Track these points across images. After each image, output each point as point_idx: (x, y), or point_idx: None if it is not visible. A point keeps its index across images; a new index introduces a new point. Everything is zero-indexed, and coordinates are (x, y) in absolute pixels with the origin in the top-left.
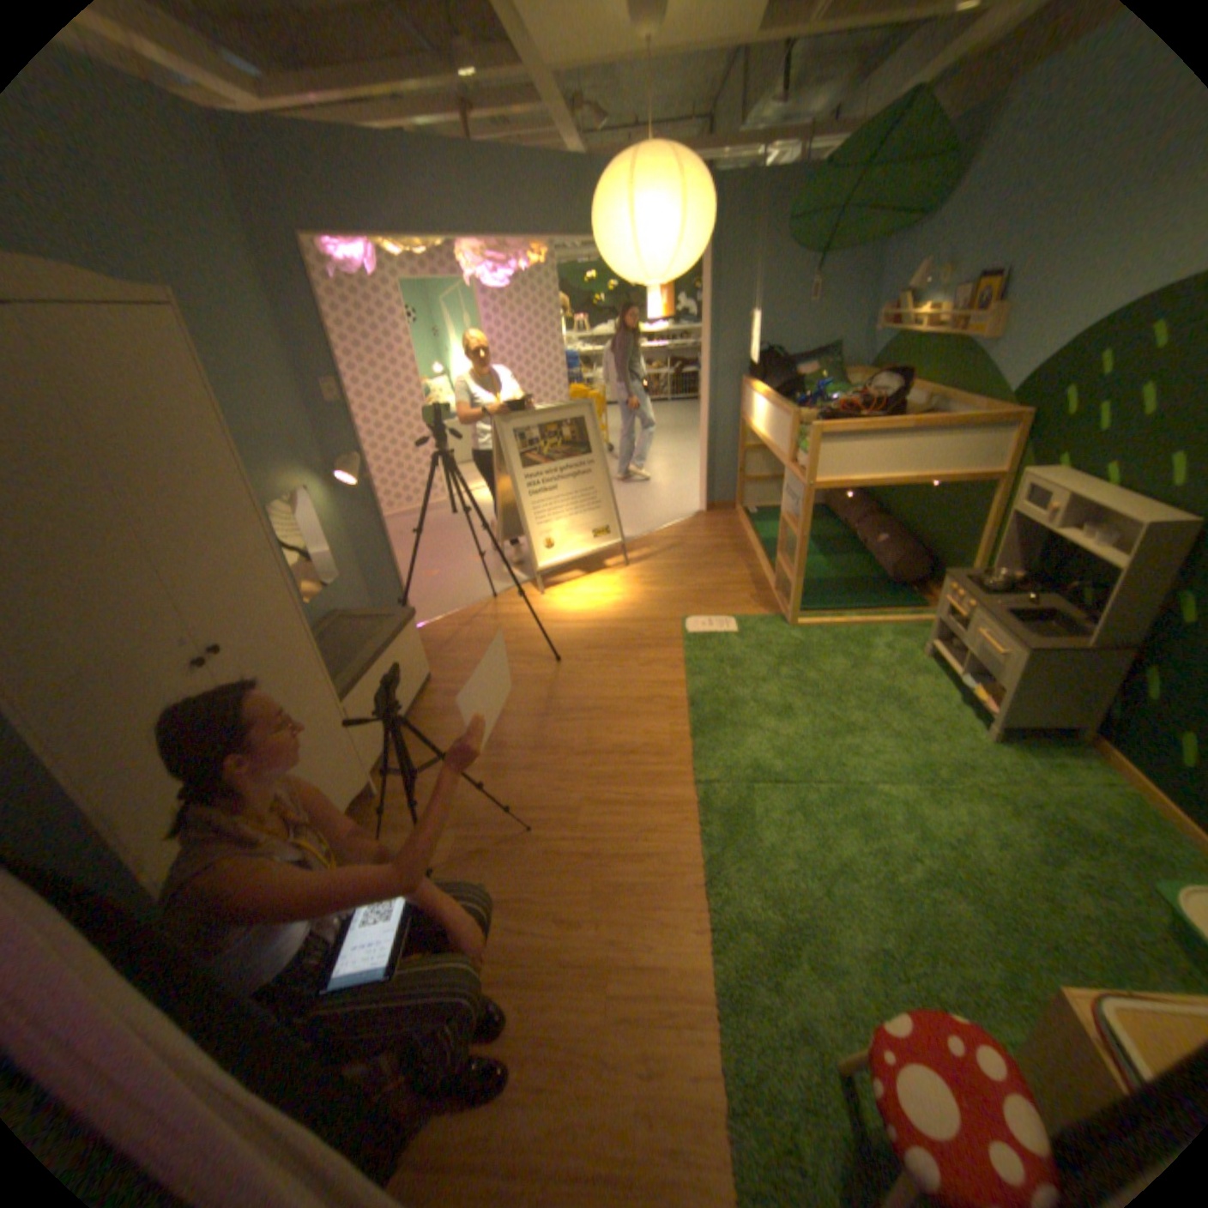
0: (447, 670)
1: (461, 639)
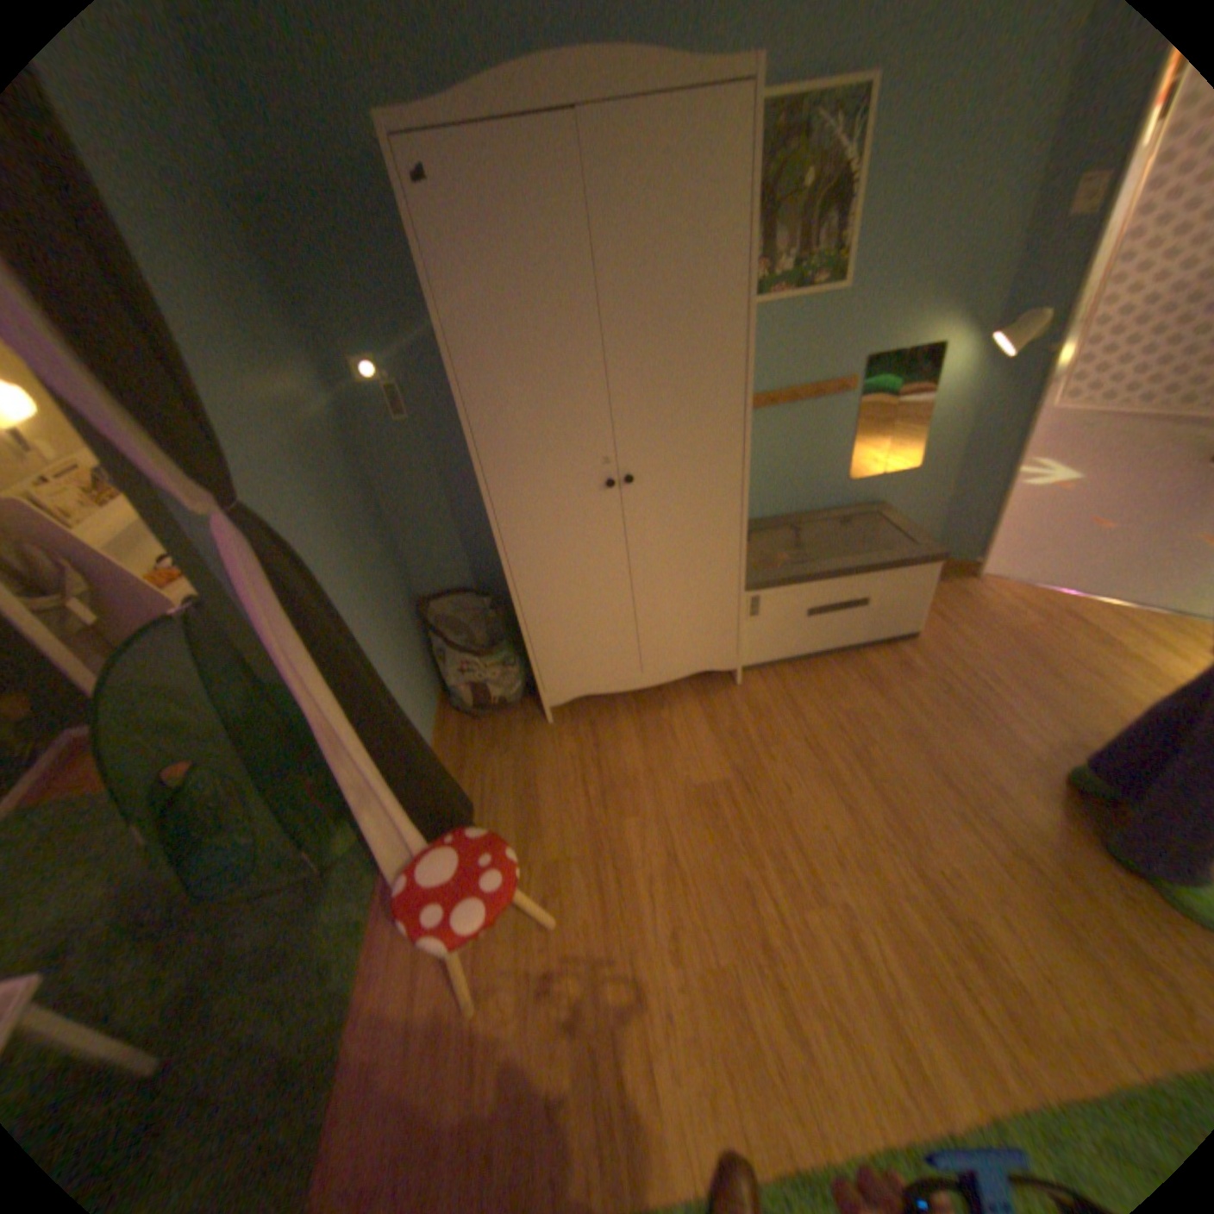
0: (944, 645)
1: (1013, 627)
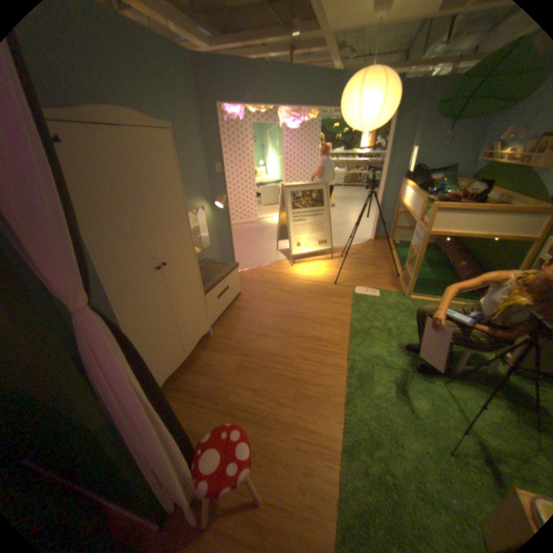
0: (247, 291)
1: (254, 279)
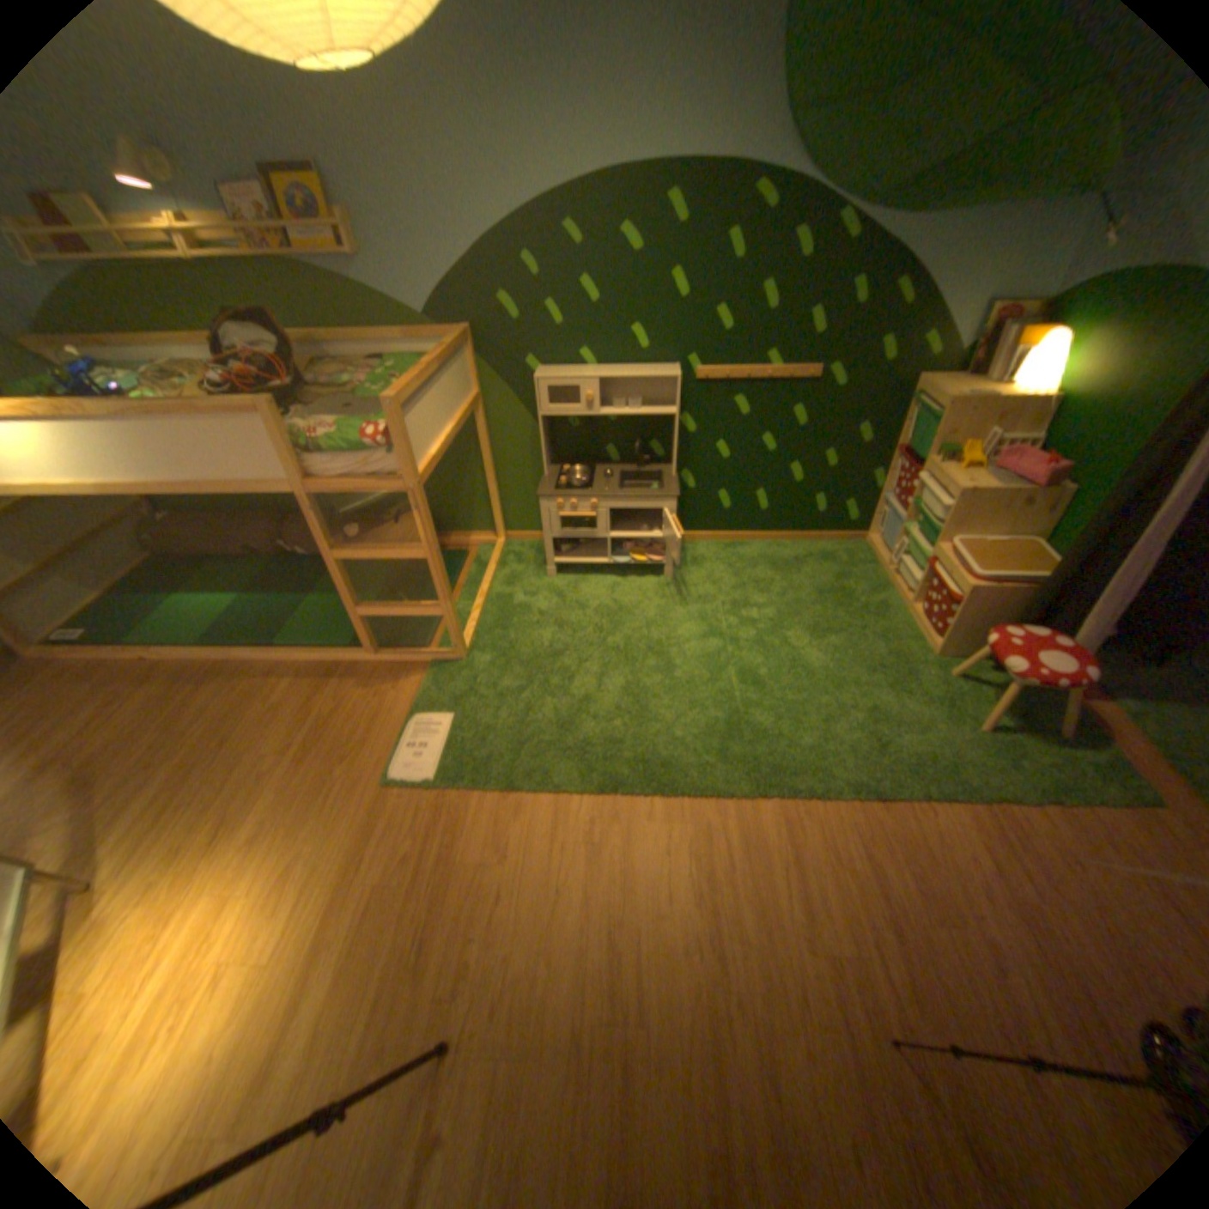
0: None
1: None
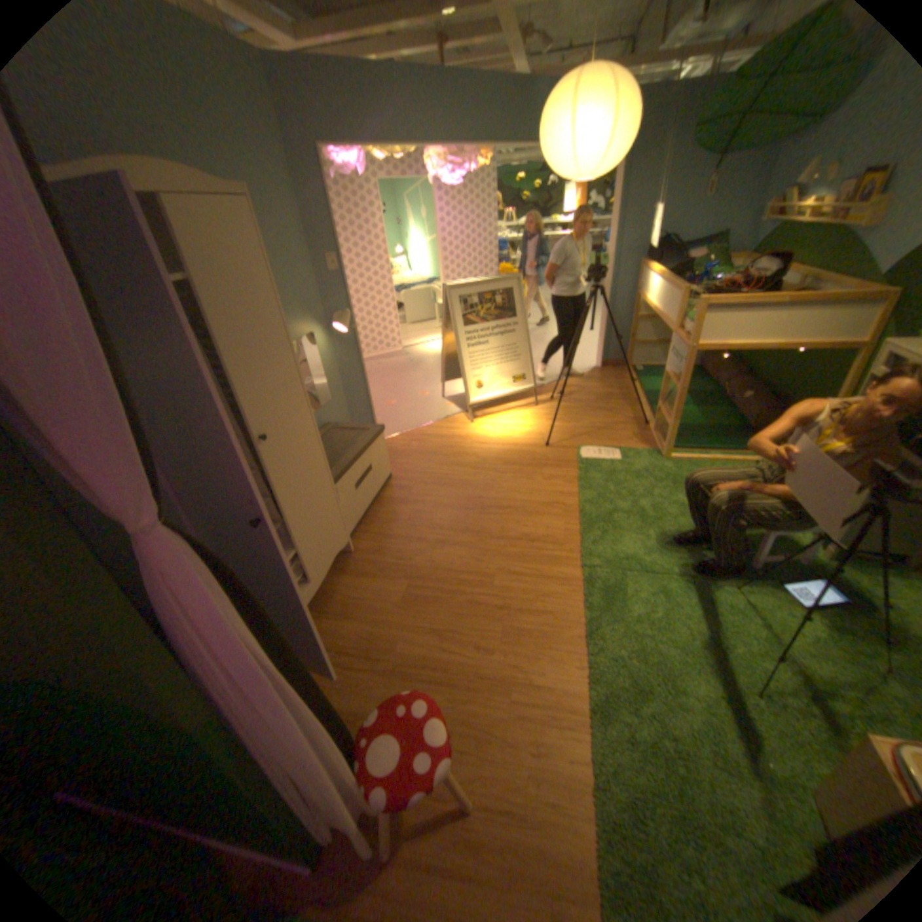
0: (402, 471)
1: (412, 450)
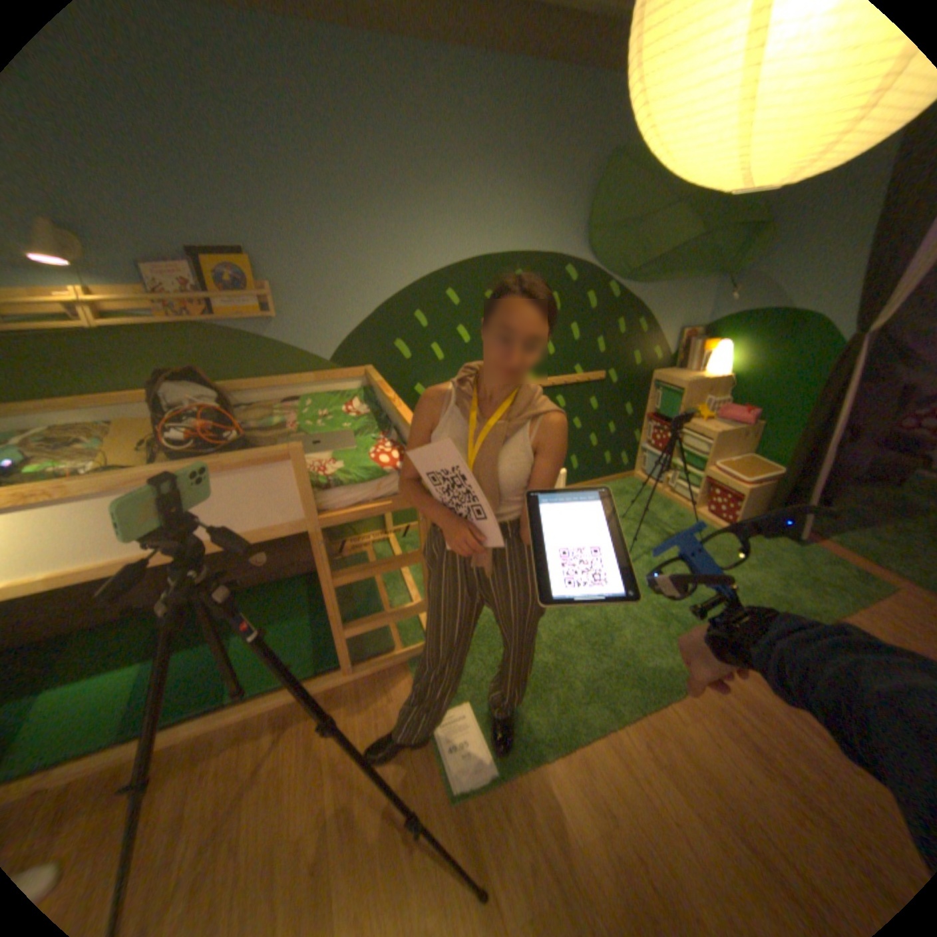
0: None
1: None
